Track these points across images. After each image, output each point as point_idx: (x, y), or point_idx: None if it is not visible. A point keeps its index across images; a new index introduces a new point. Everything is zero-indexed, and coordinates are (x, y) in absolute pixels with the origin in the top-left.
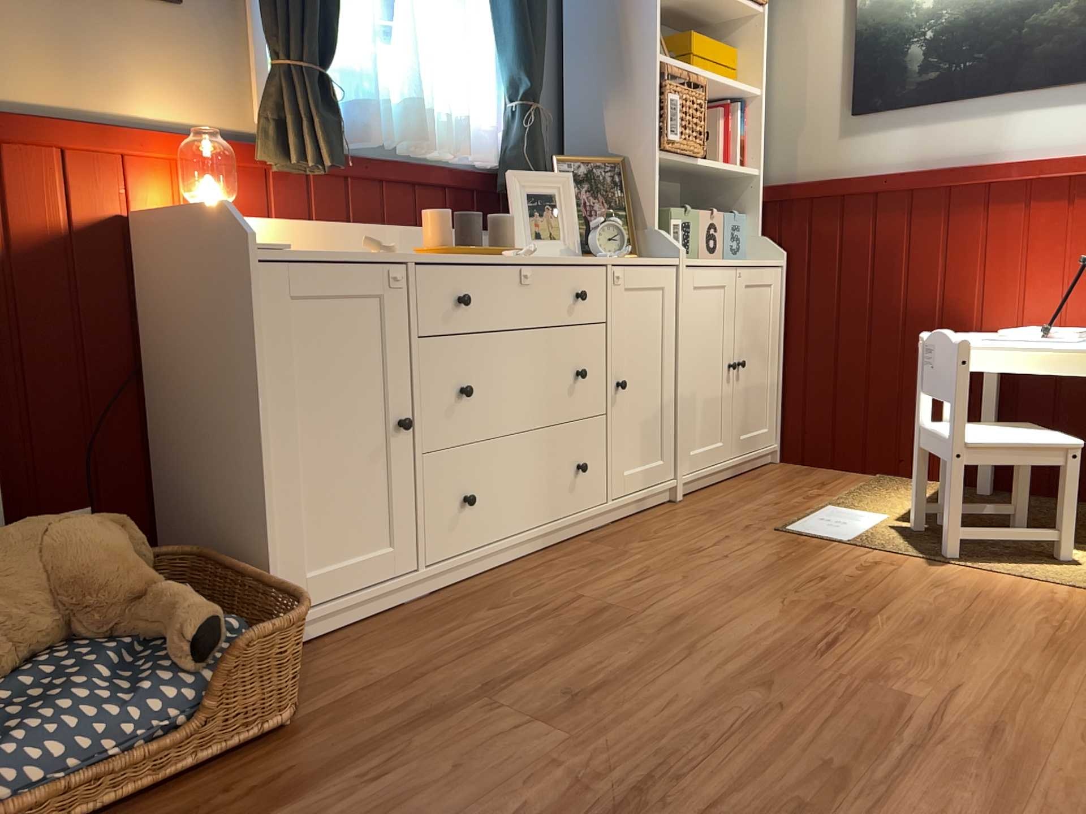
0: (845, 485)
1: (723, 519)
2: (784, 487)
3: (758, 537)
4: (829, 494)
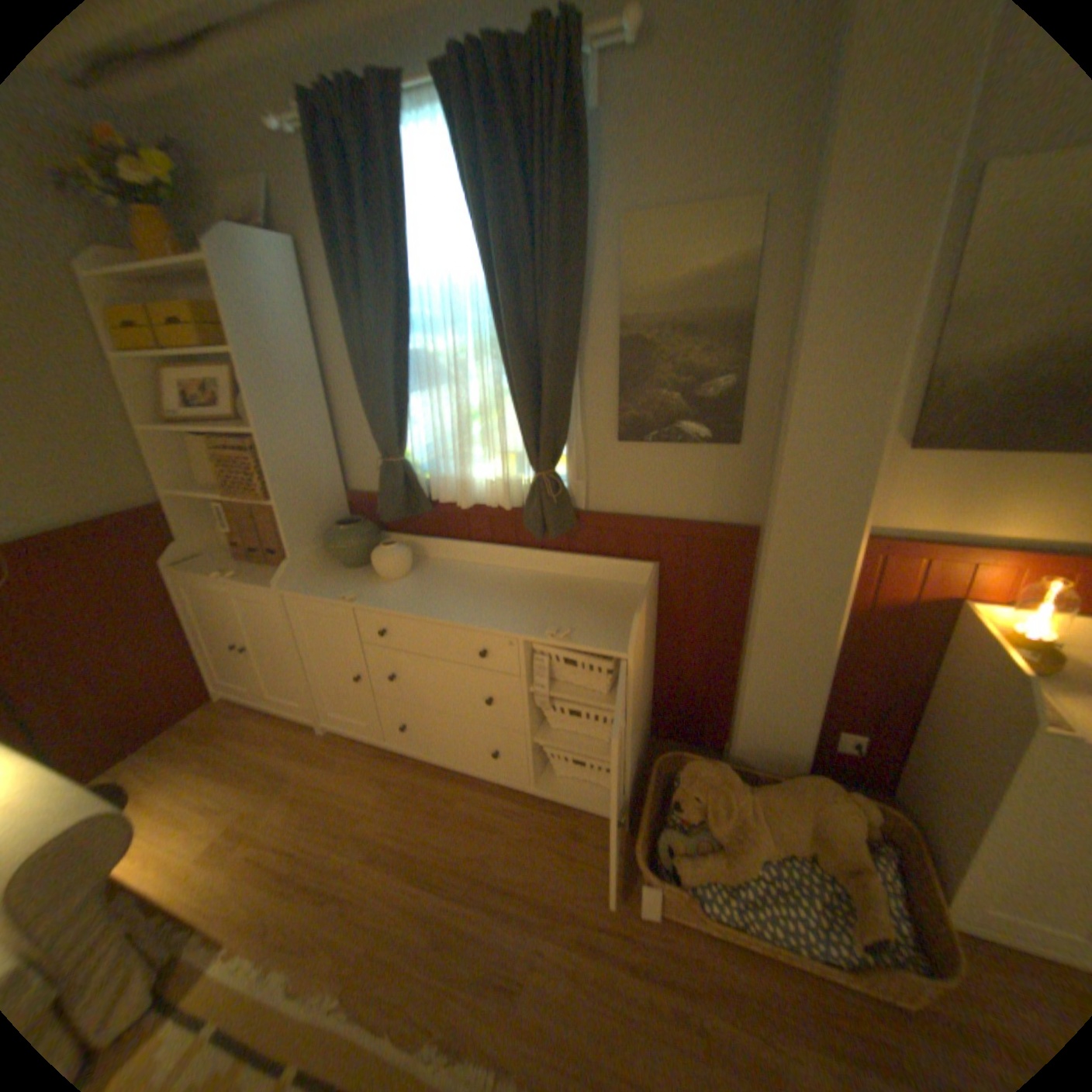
0: None
1: None
2: None
3: None
4: None
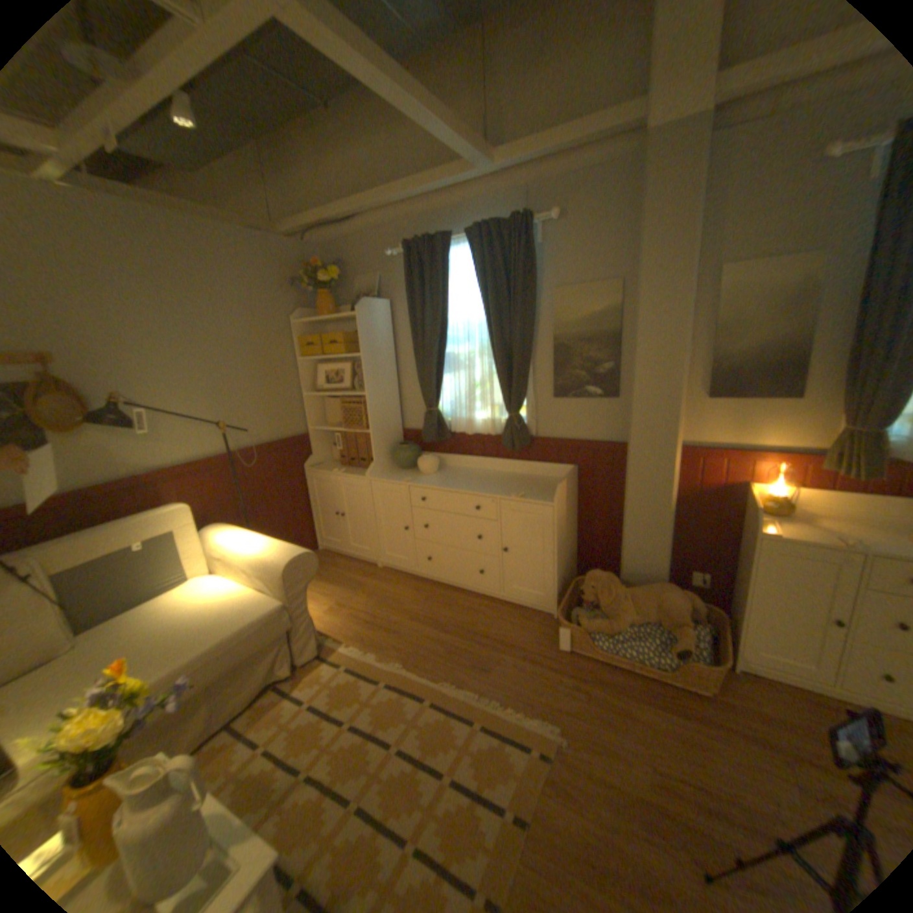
0: None
1: None
2: None
3: None
4: None
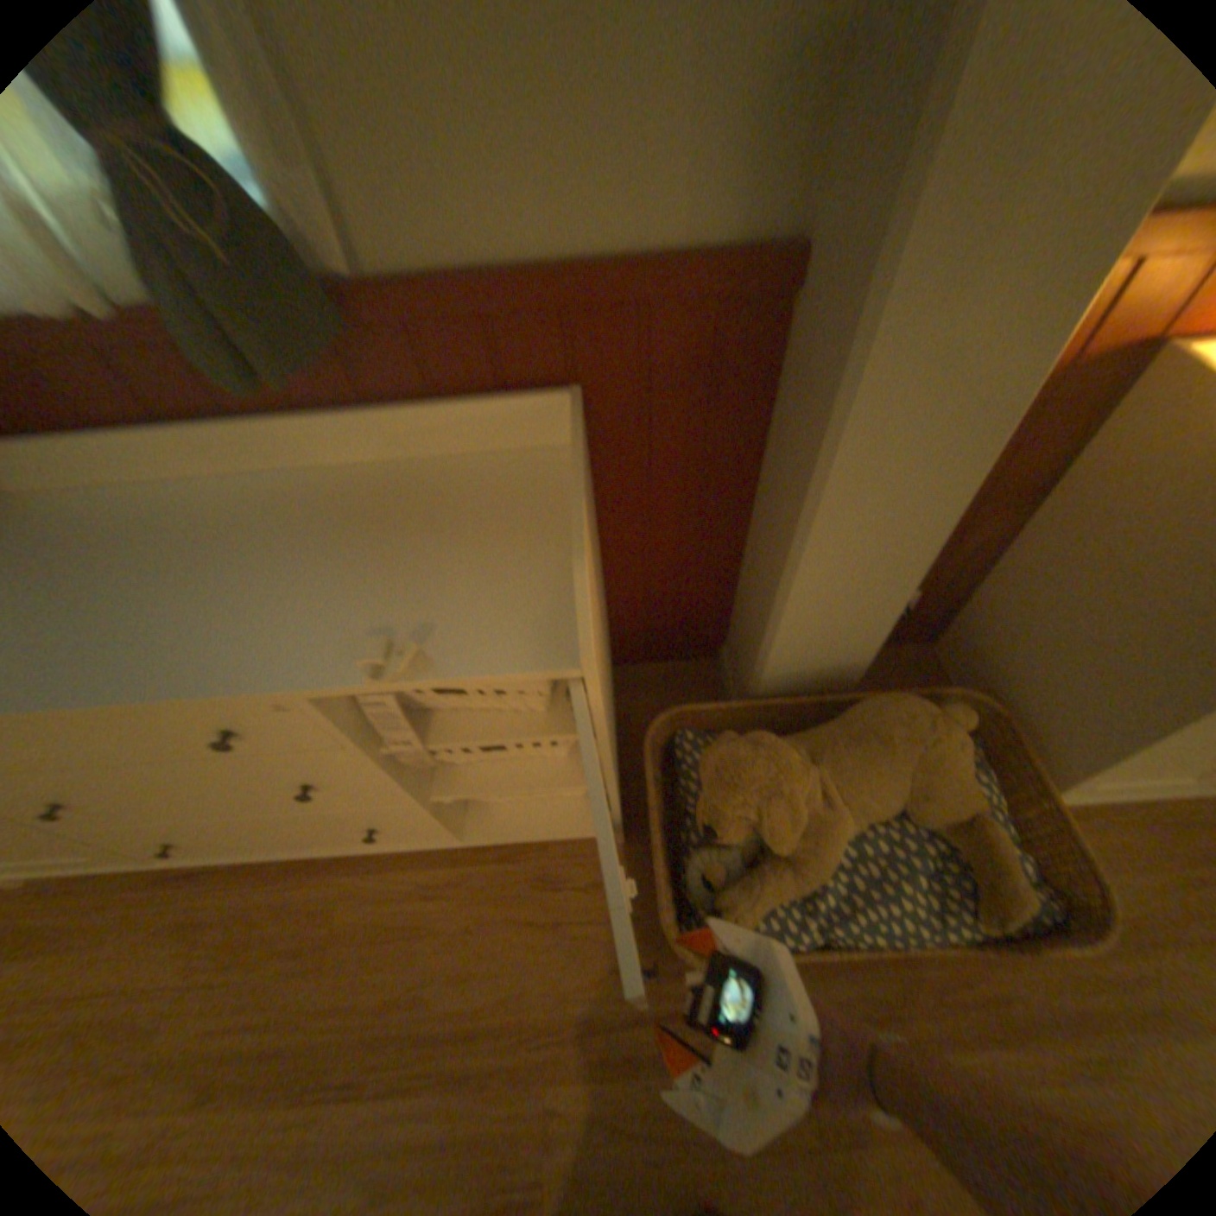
0: None
1: None
2: None
3: None
4: None
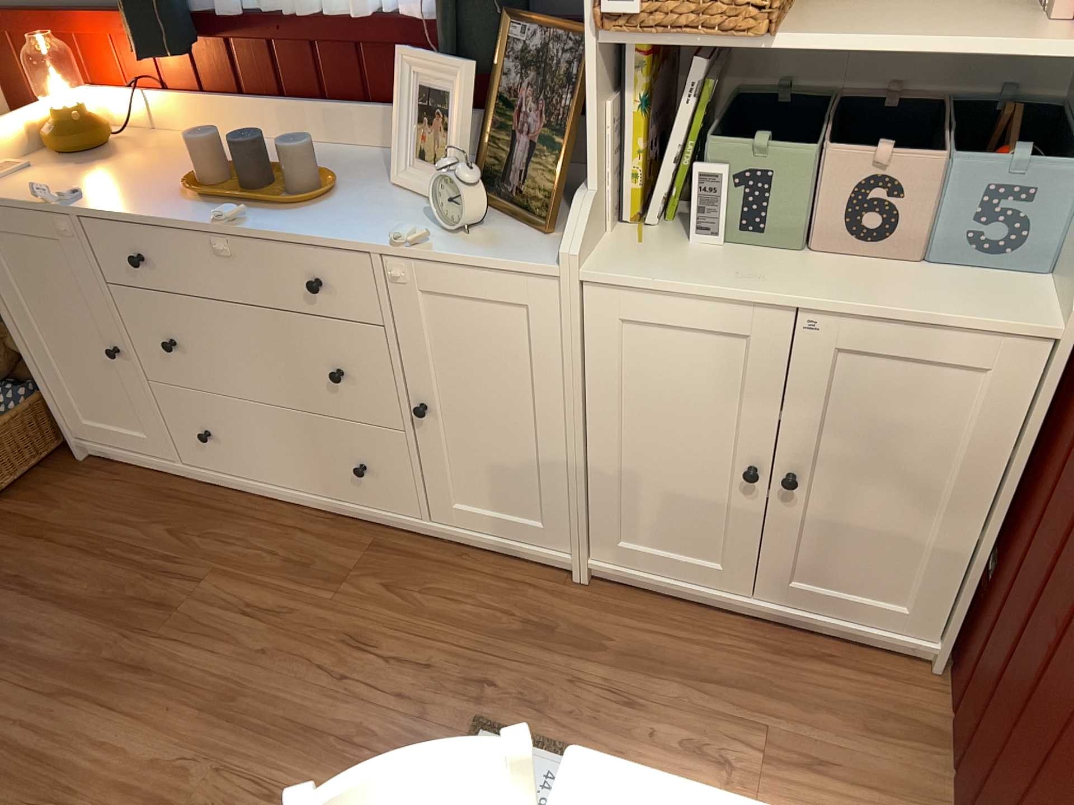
0: (824, 799)
1: (513, 644)
2: (742, 699)
3: (438, 696)
4: (732, 774)
